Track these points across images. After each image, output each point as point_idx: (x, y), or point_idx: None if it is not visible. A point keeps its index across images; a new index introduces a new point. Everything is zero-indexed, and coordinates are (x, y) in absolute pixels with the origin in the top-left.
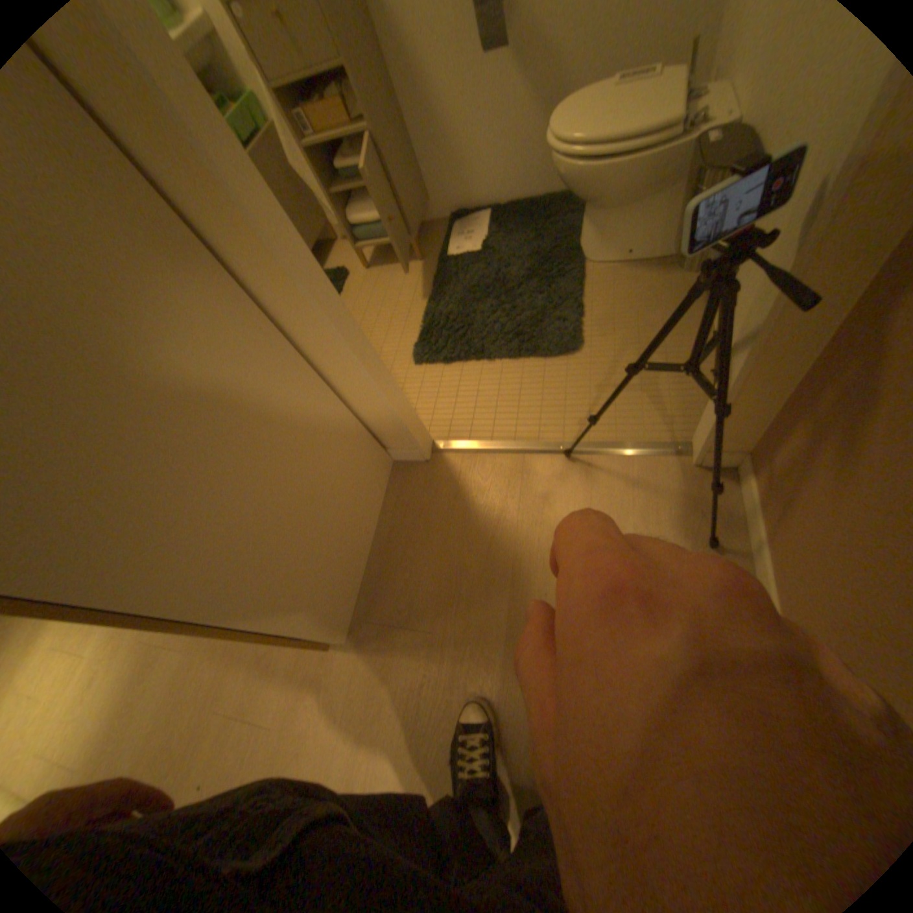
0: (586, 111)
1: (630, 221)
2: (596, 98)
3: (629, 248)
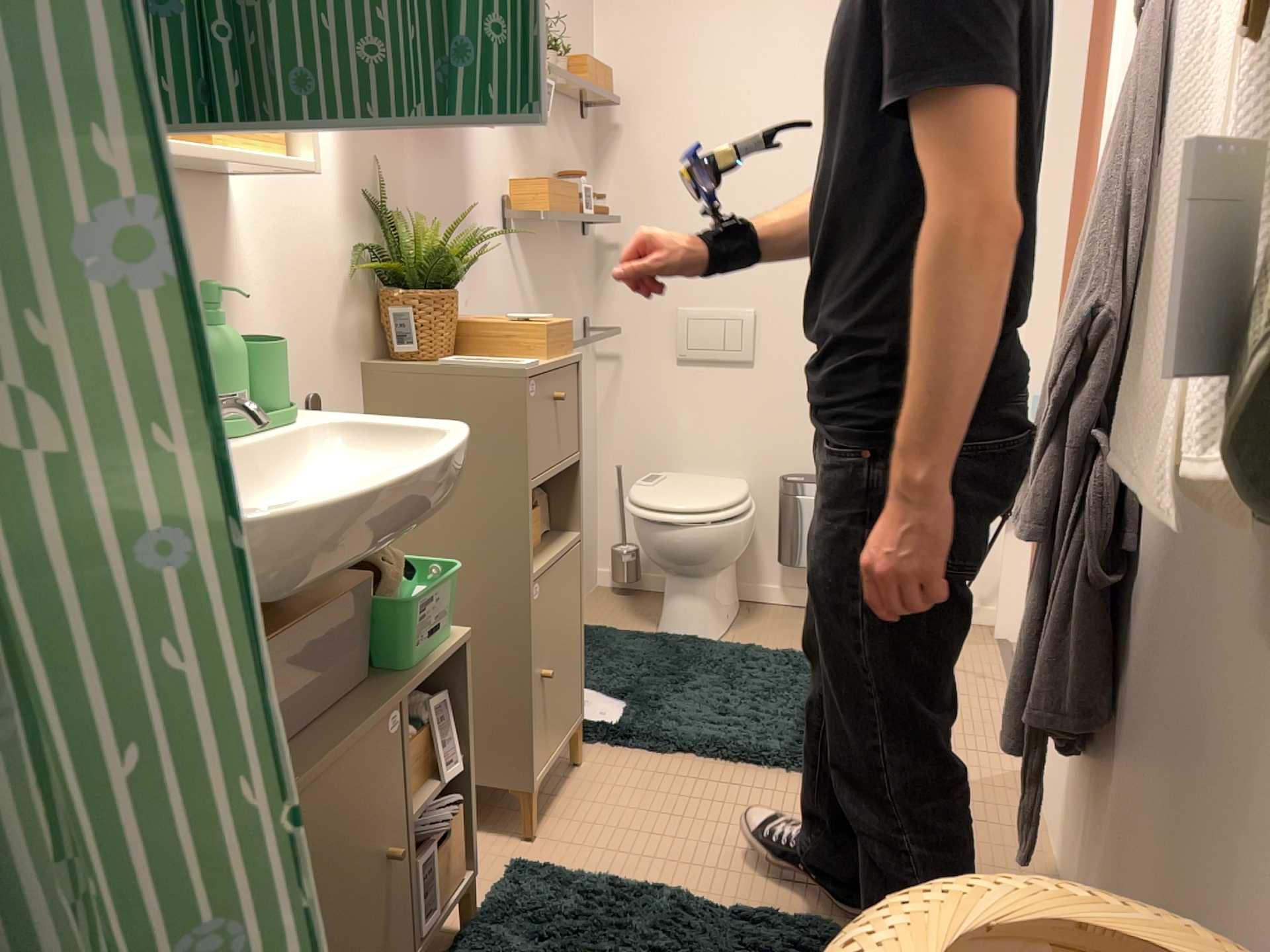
0: (687, 497)
1: (724, 587)
2: (667, 493)
3: (729, 615)
